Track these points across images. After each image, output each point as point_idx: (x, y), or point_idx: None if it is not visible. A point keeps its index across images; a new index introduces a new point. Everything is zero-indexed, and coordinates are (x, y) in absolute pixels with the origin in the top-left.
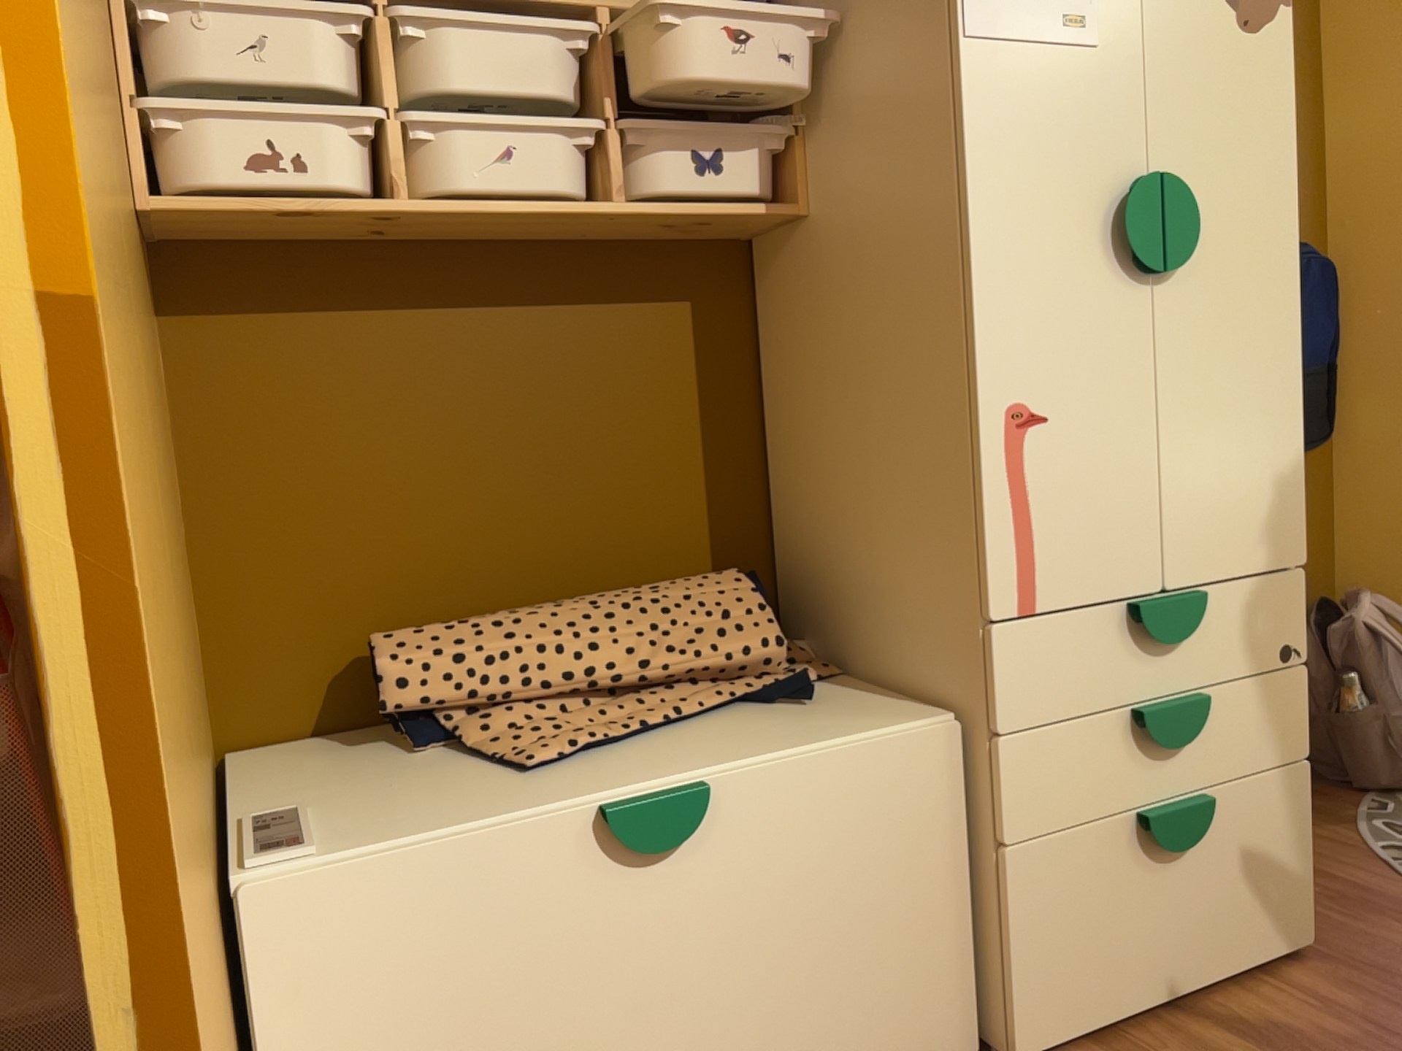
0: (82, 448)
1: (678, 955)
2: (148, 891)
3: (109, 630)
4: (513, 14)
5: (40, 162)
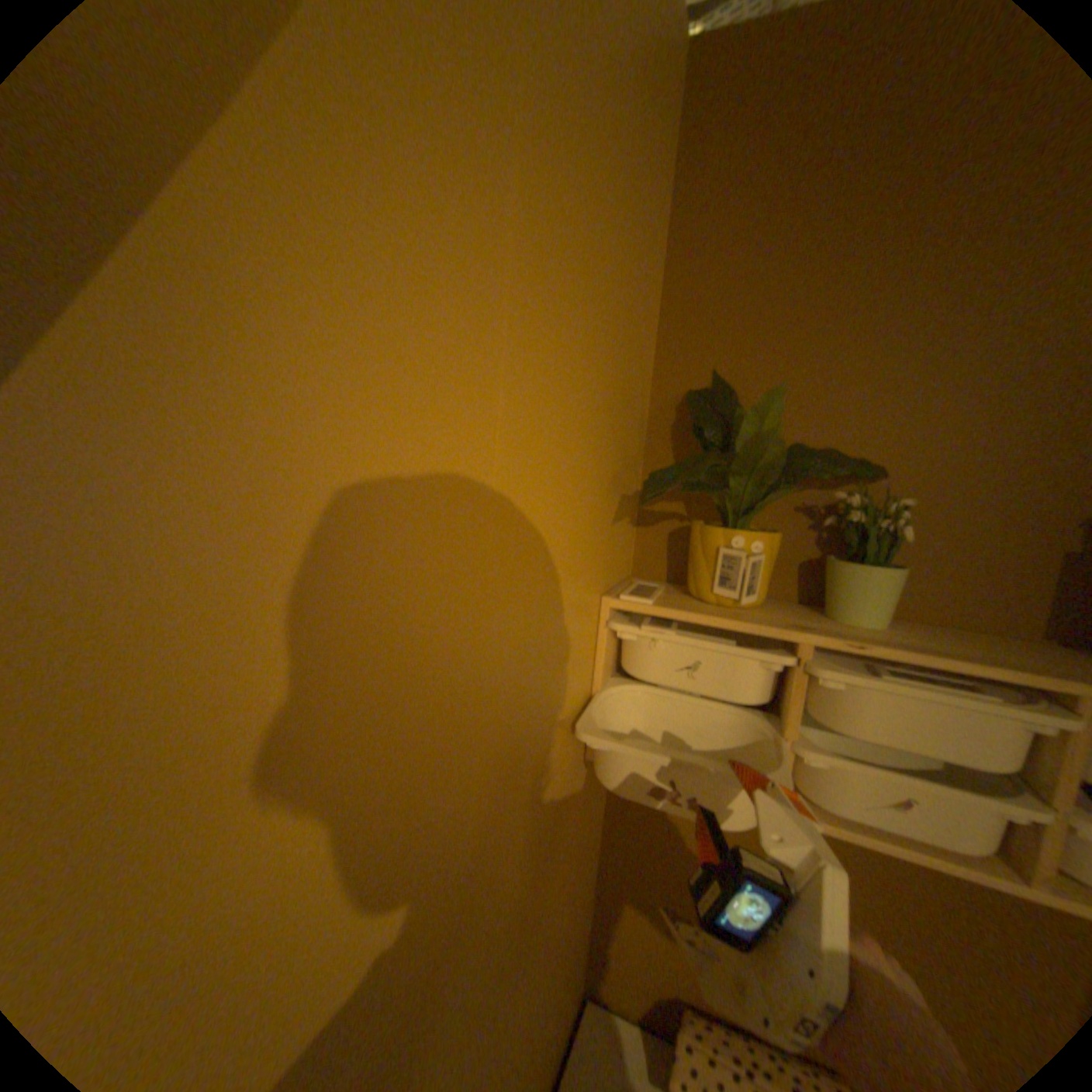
0: None
1: None
2: None
3: None
4: (956, 686)
5: None
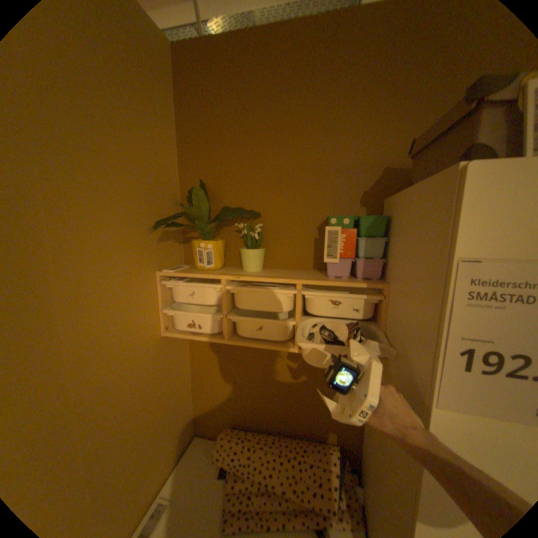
0: None
1: None
2: None
3: None
4: (264, 287)
5: None
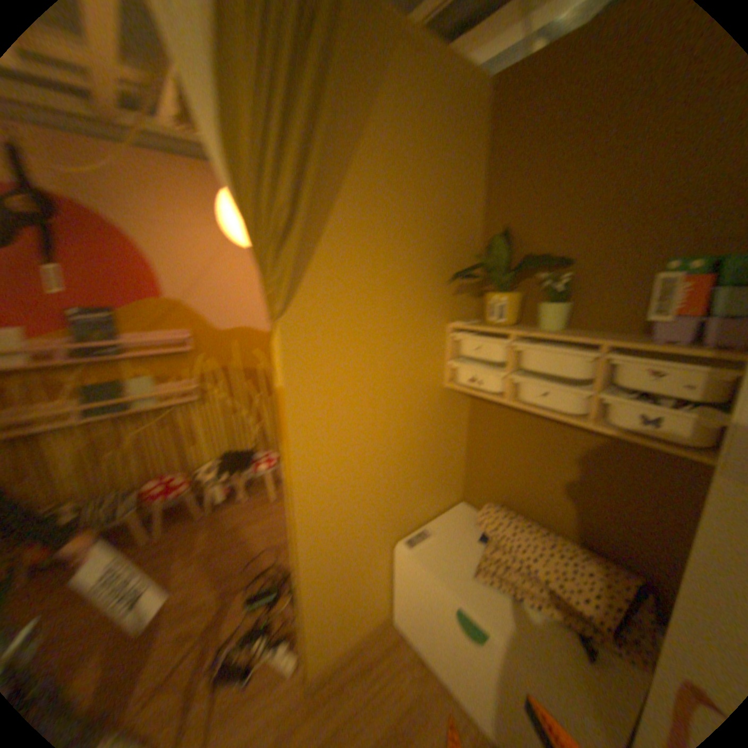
0: (292, 502)
1: (474, 665)
2: (297, 559)
3: (294, 526)
4: (557, 346)
5: (289, 465)
